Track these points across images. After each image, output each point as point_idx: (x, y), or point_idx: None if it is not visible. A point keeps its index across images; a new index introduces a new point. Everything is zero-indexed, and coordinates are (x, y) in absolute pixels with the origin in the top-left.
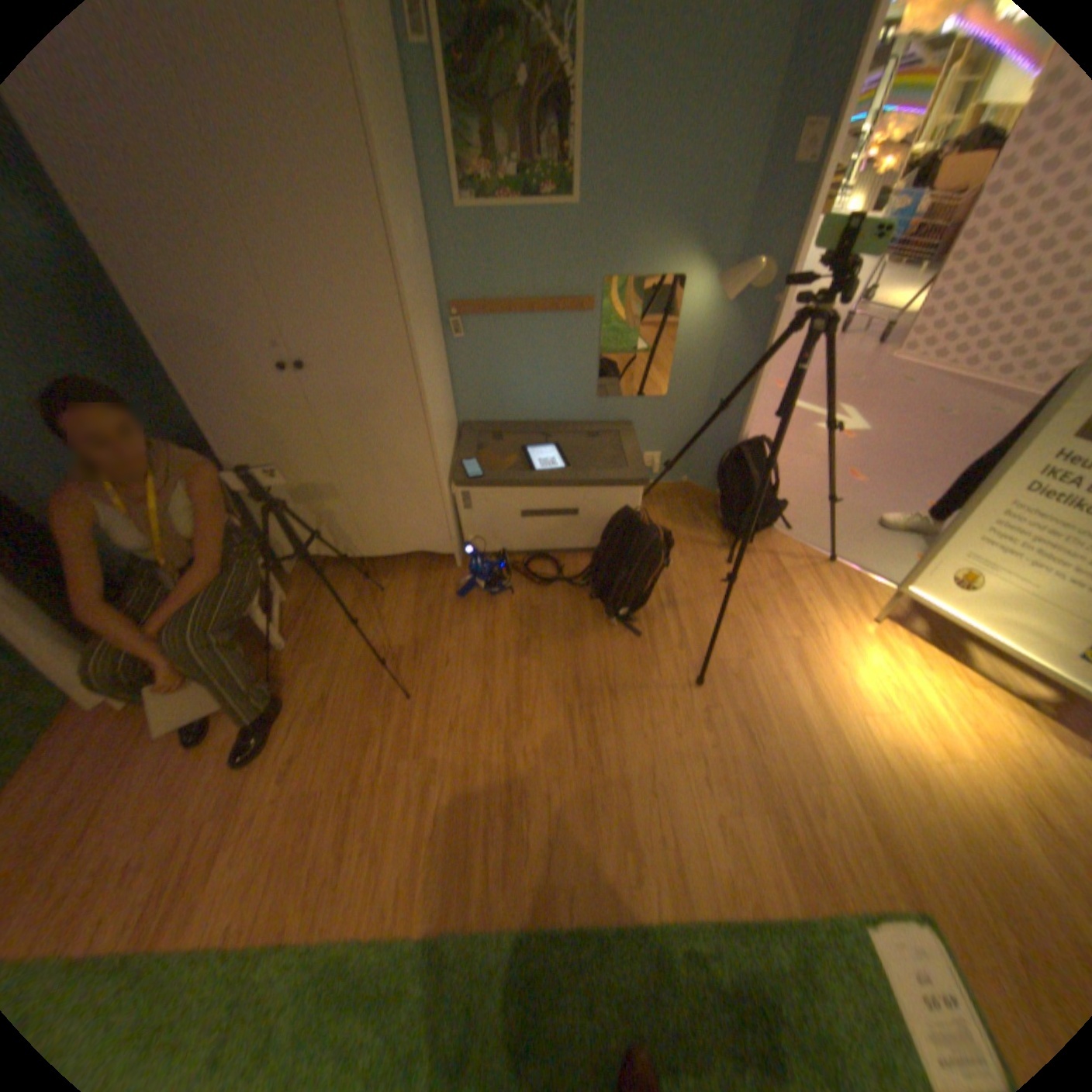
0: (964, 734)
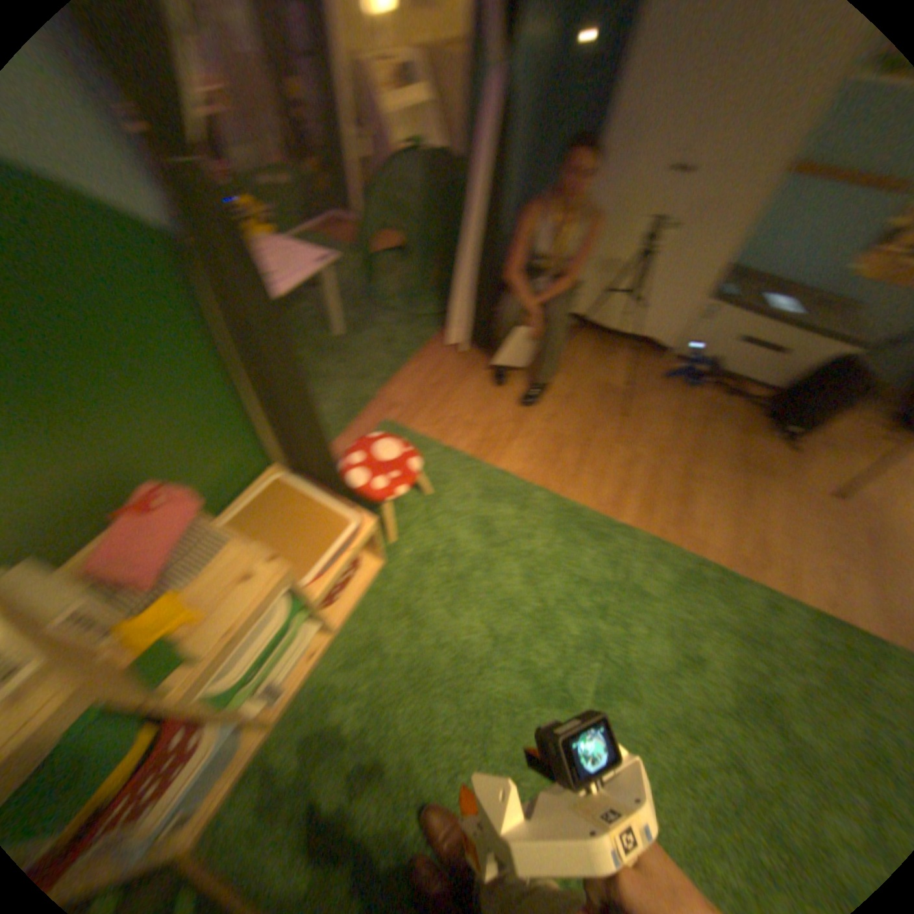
0: None
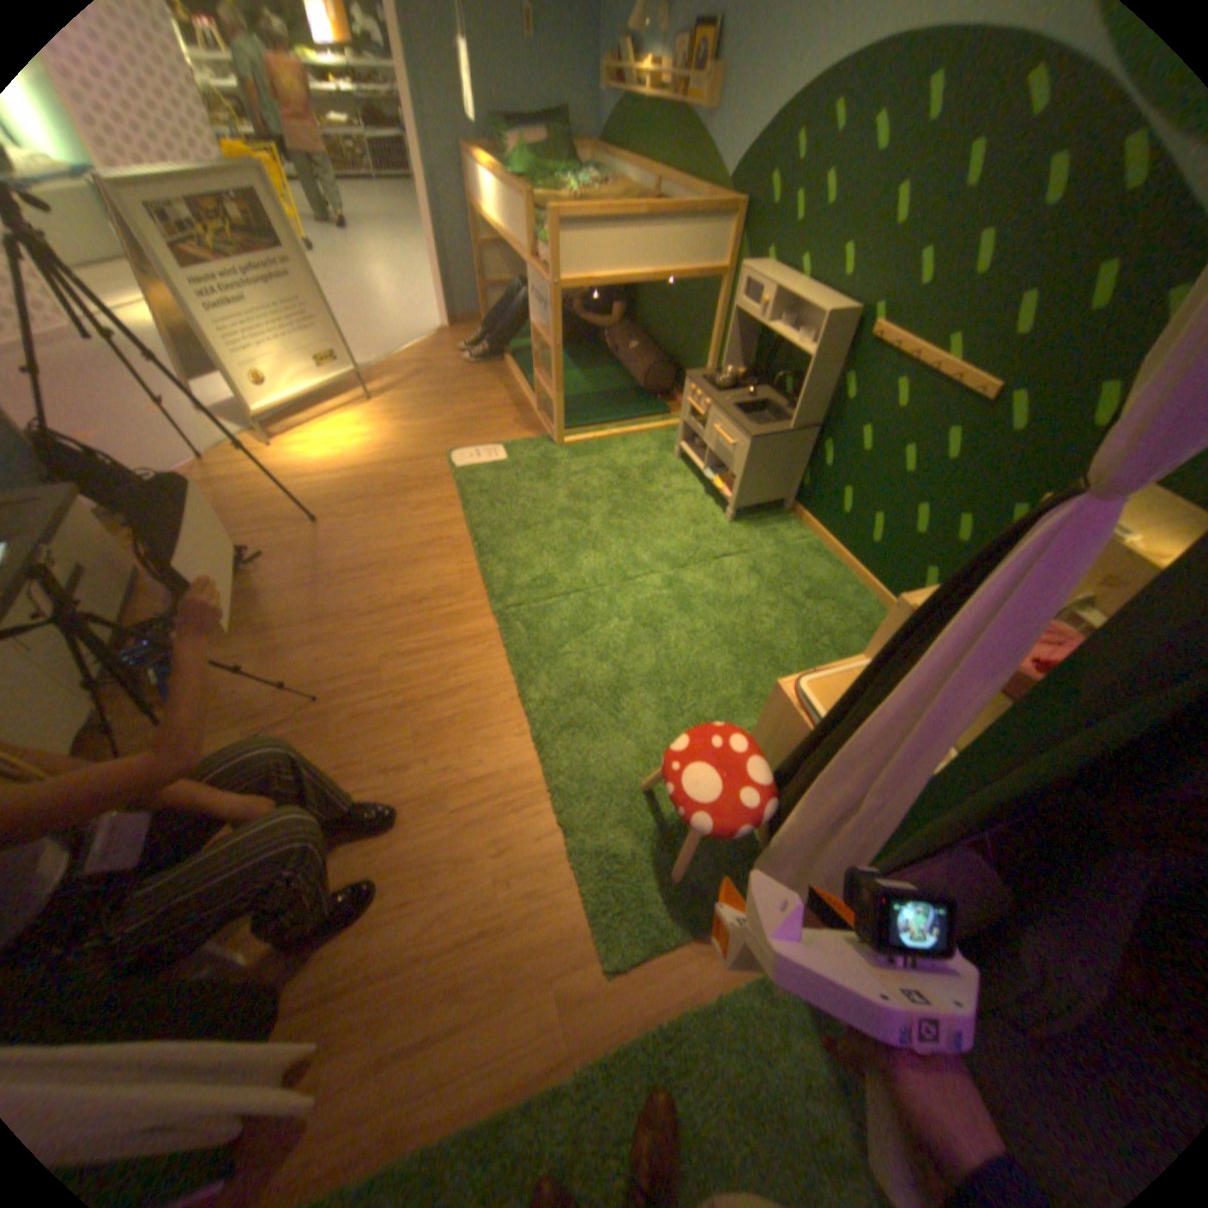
0: (353, 430)
